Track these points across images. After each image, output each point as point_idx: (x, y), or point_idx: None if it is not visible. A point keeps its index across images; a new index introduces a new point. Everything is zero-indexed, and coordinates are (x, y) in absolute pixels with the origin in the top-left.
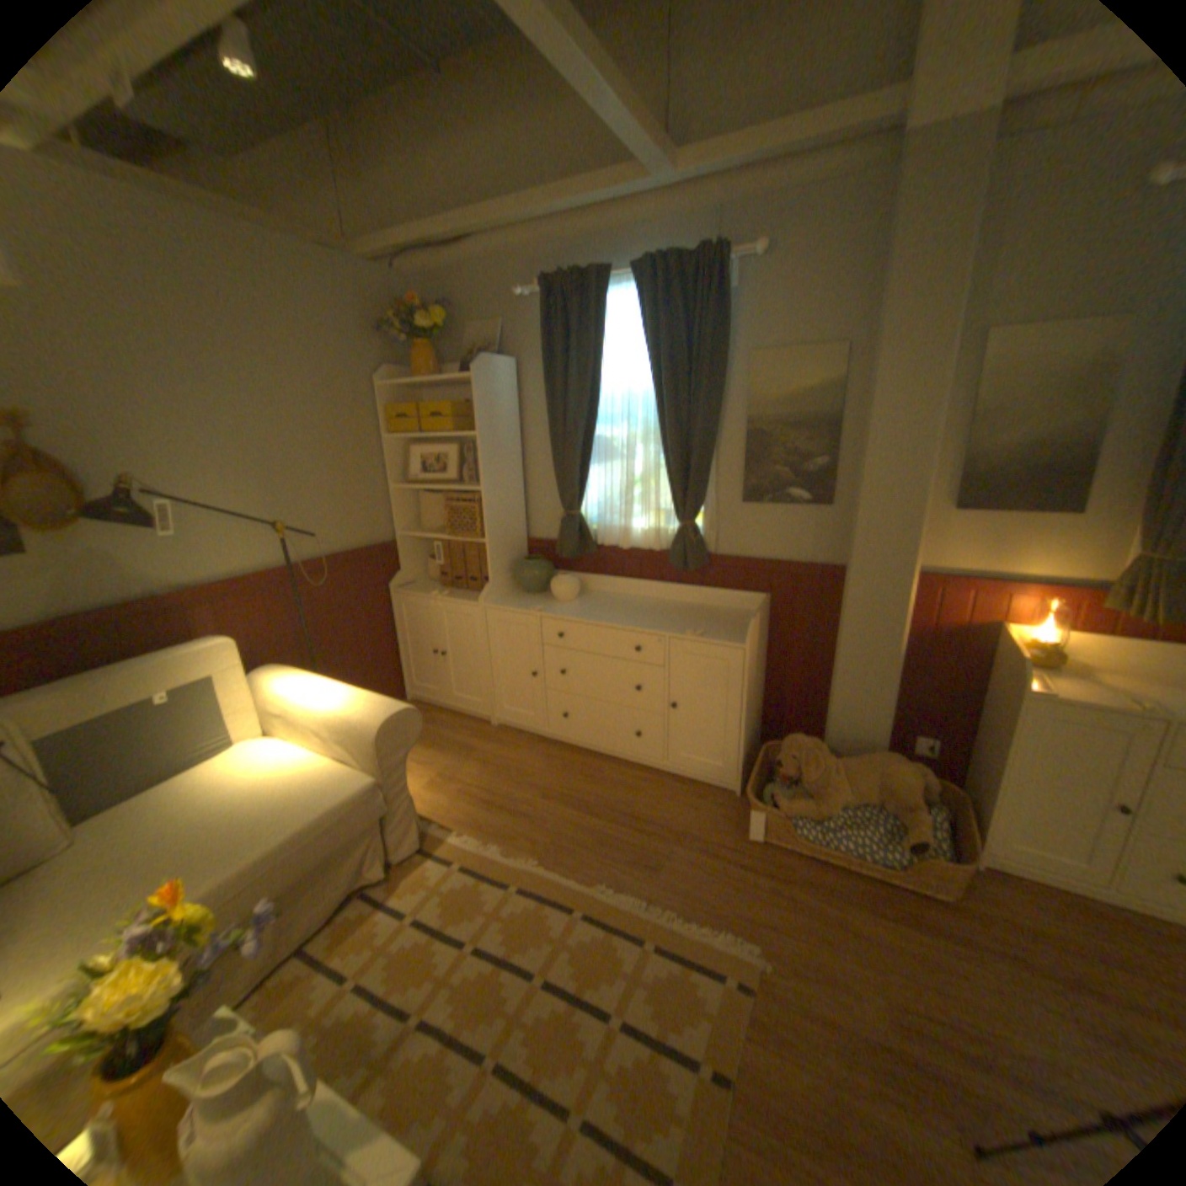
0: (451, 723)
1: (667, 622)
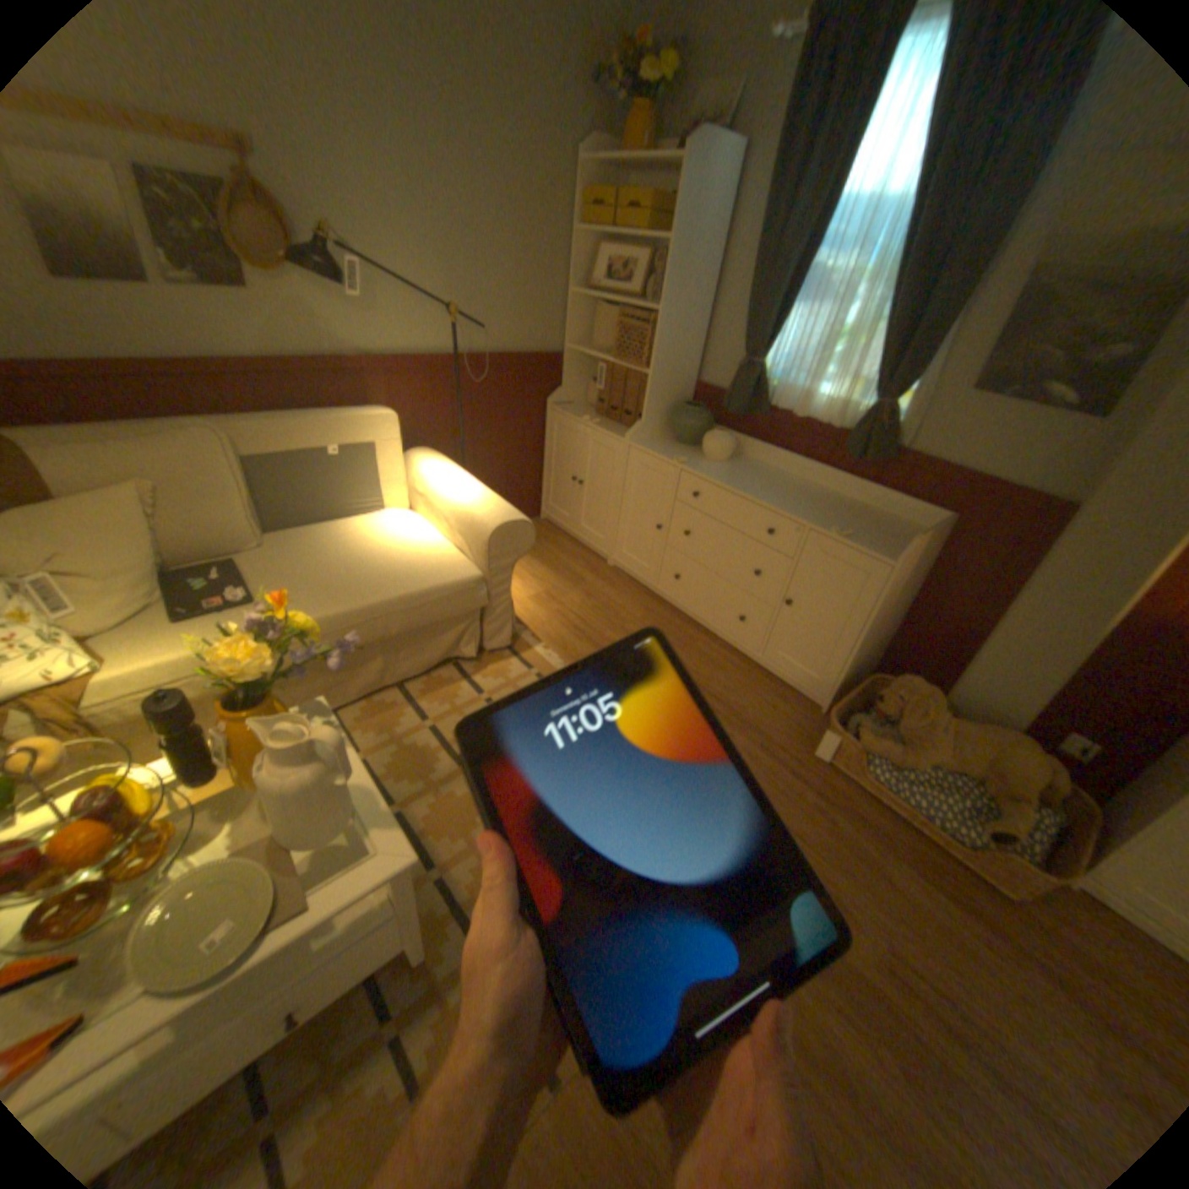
0: (572, 552)
1: (815, 514)
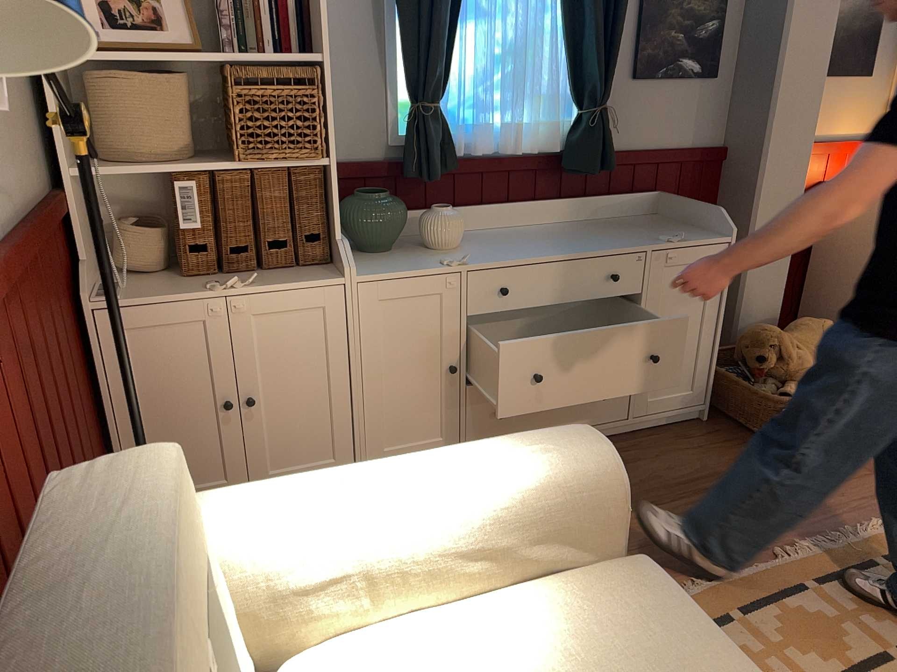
0: None
1: (617, 238)
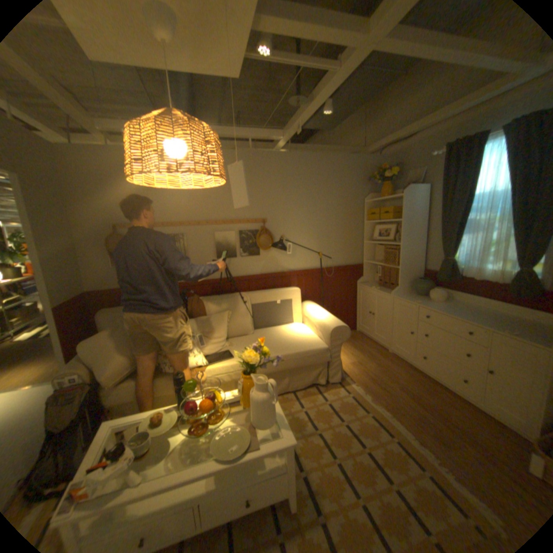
0: (371, 345)
1: (496, 324)
